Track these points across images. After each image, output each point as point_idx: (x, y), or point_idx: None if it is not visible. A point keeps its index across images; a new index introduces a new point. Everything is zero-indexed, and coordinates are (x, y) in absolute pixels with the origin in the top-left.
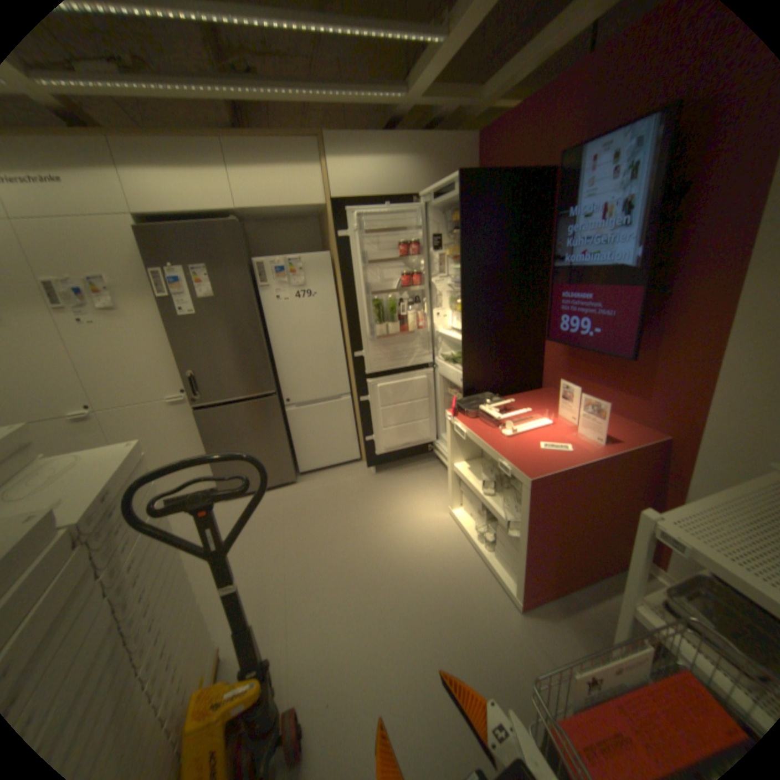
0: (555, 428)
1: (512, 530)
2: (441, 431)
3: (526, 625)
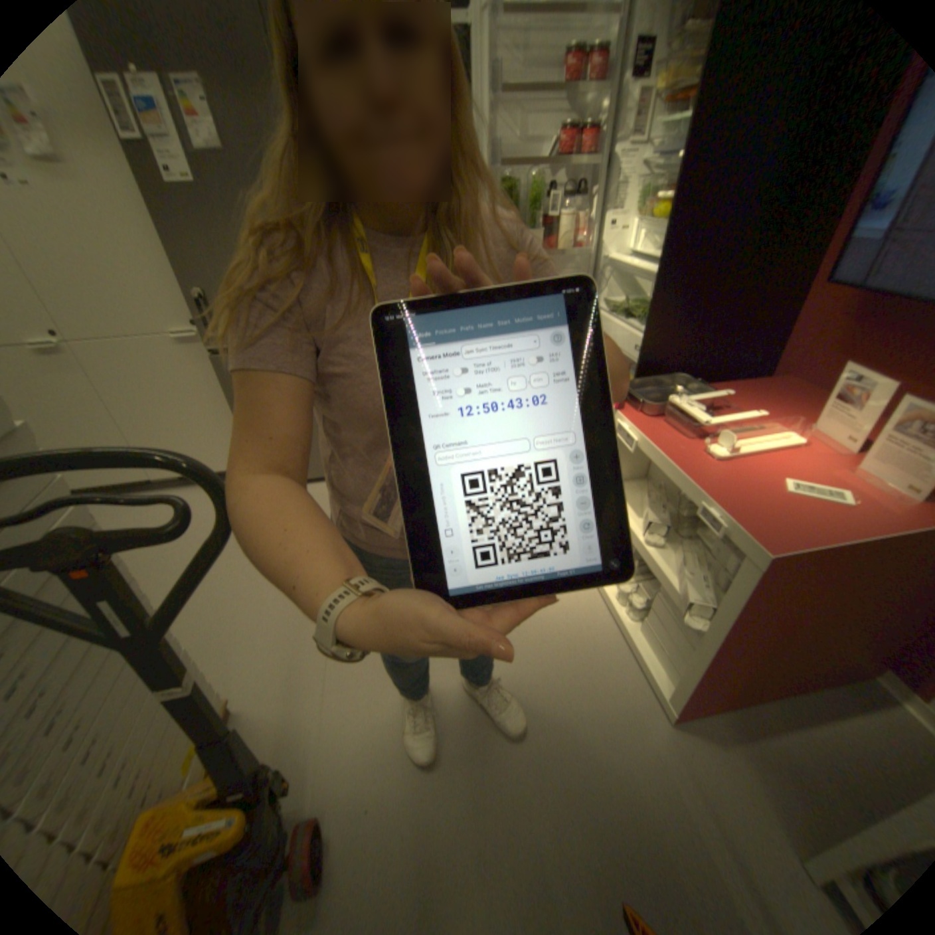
0: (811, 452)
1: (690, 612)
2: None
3: (678, 742)
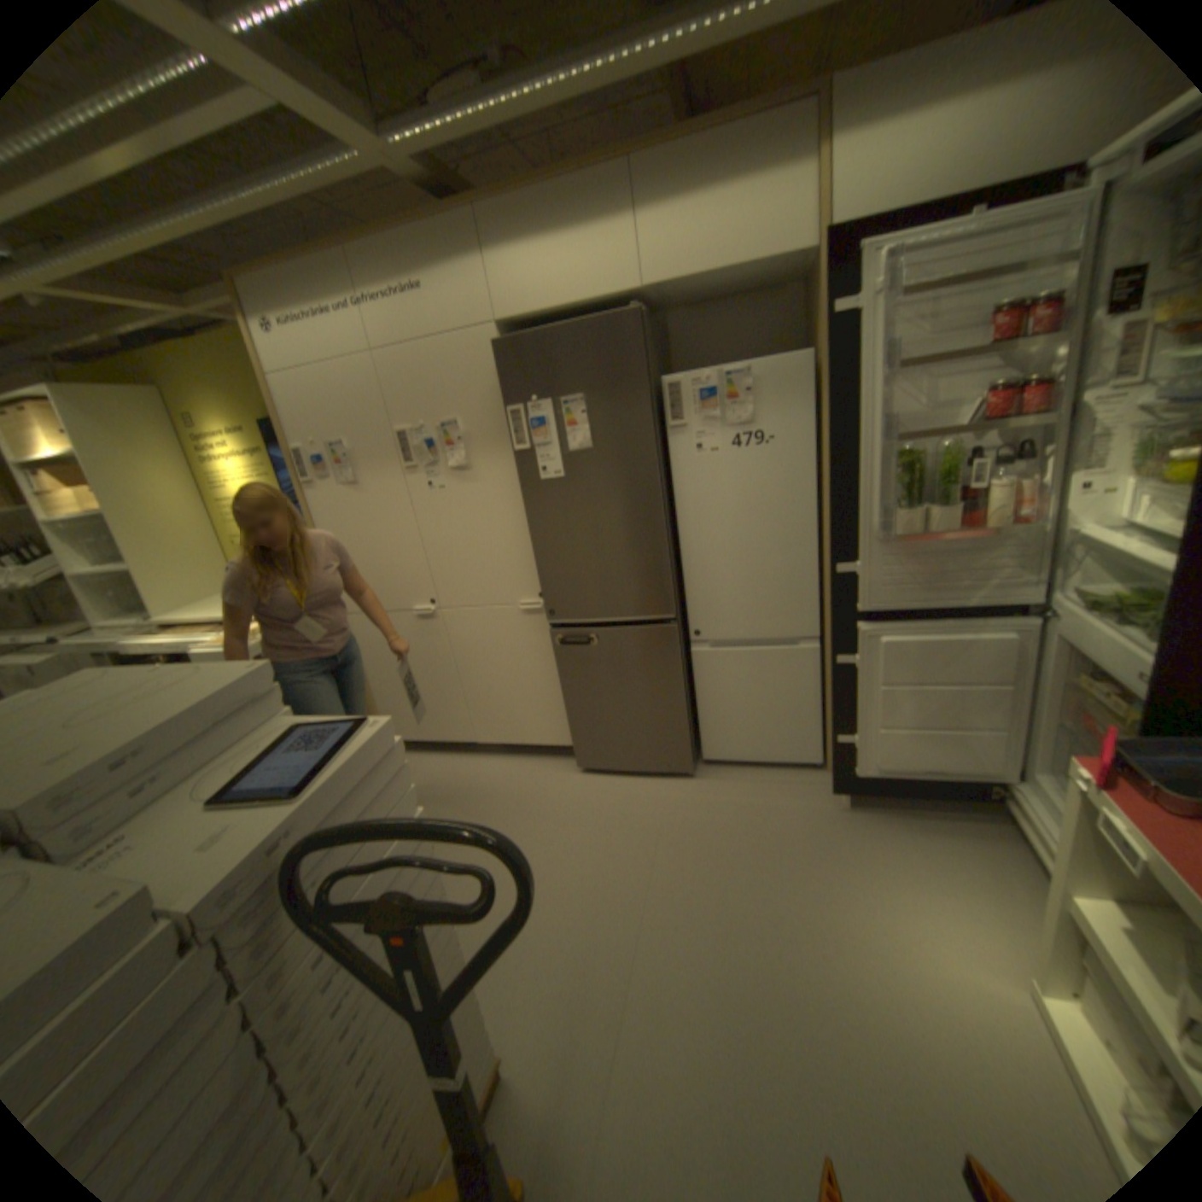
0: None
1: None
2: (1038, 768)
3: None
